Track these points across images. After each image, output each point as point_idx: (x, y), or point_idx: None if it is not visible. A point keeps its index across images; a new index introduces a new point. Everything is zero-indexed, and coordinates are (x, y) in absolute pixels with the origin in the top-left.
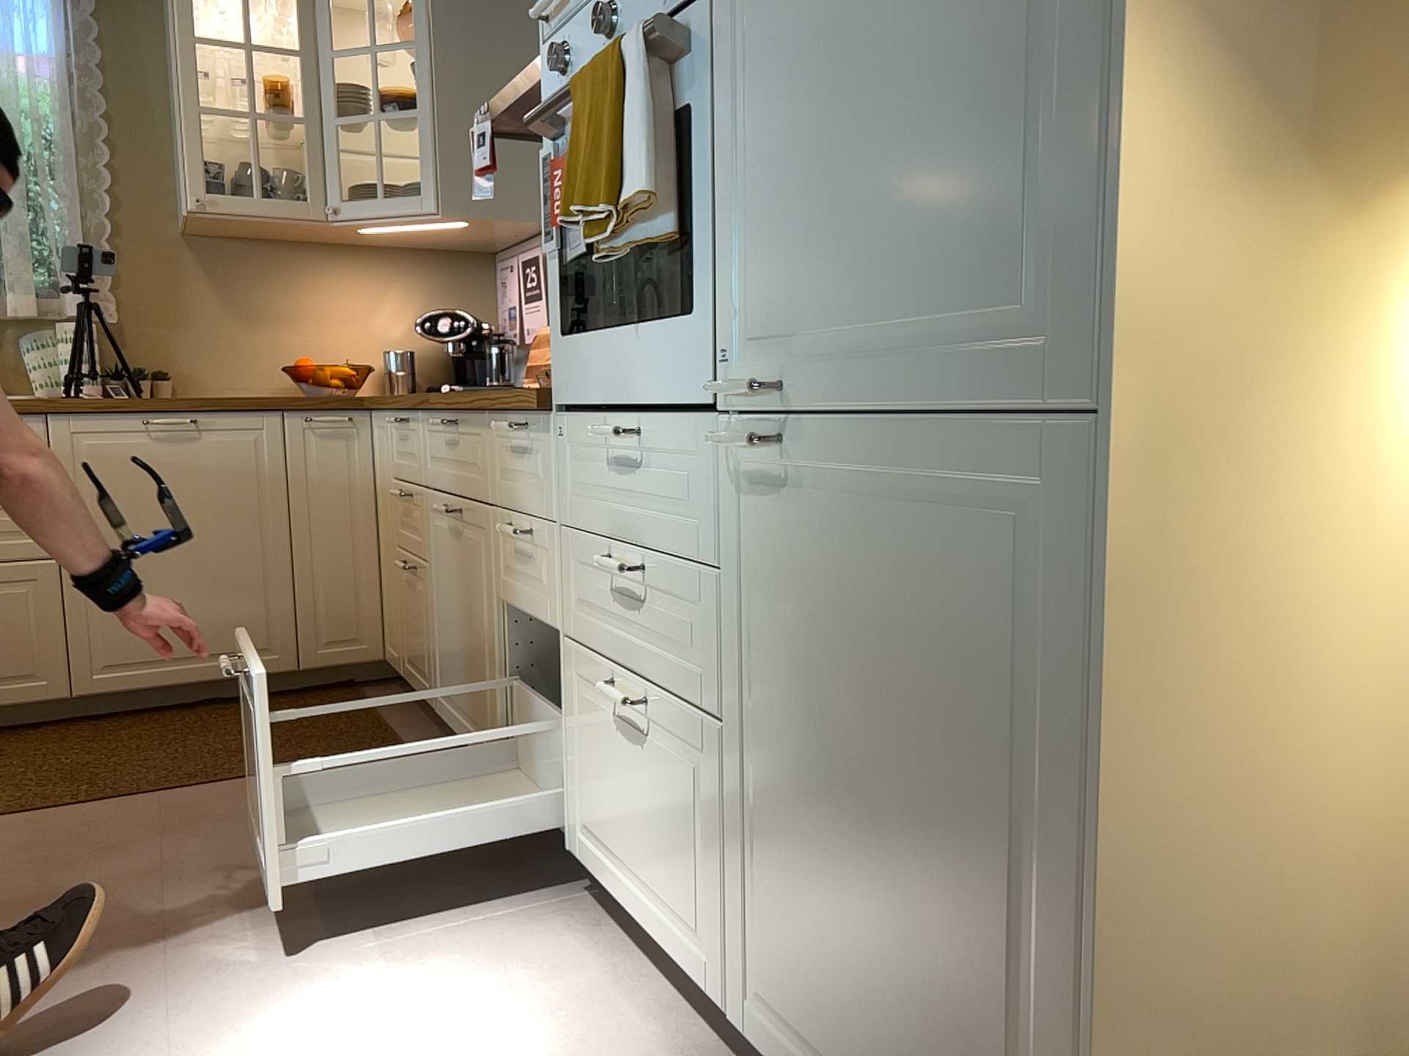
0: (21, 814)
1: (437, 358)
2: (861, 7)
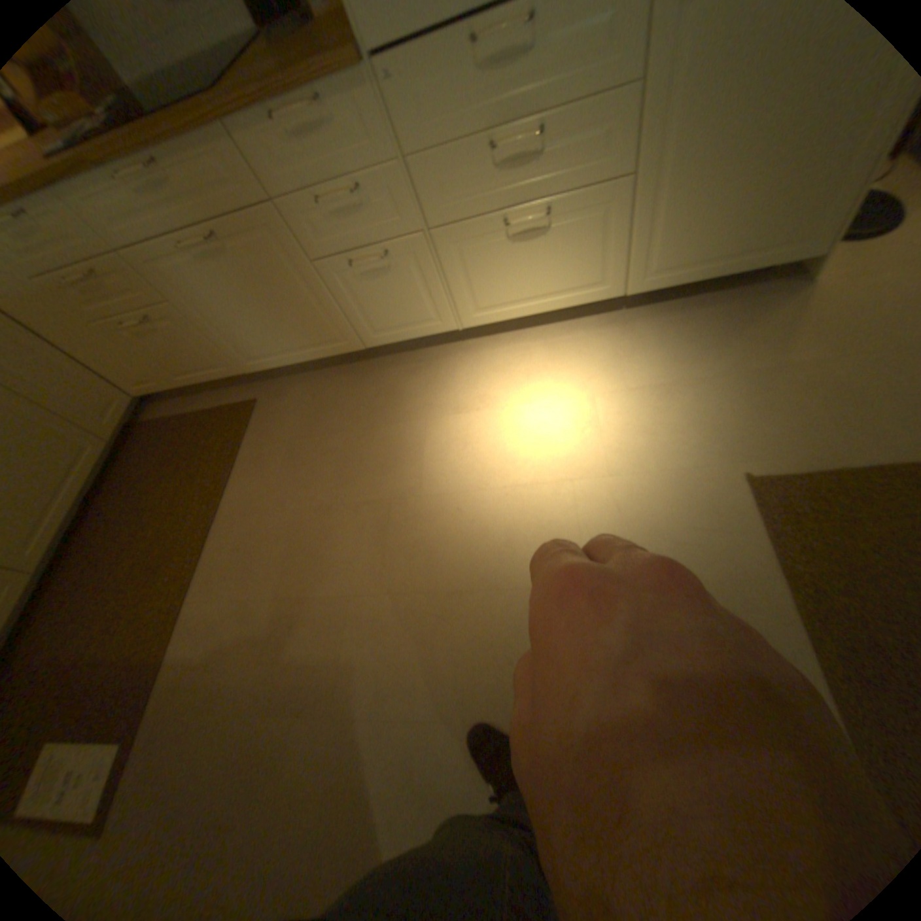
0: (187, 591)
1: None
2: None
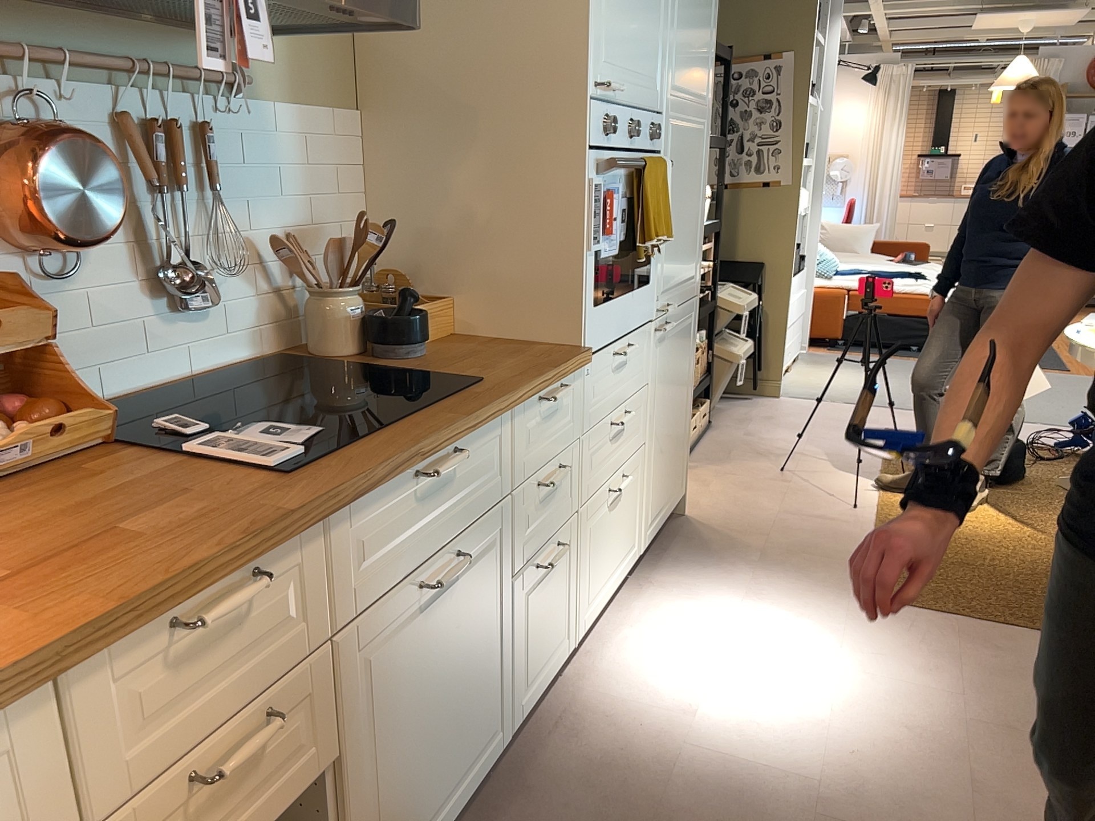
0: None
1: None
2: (684, 191)
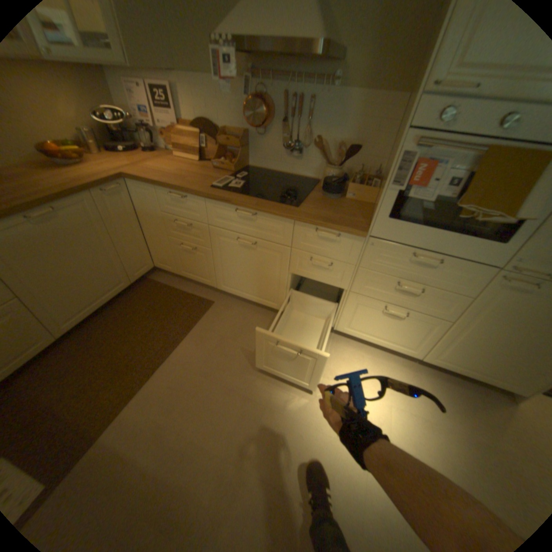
0: (131, 398)
1: (95, 128)
2: None
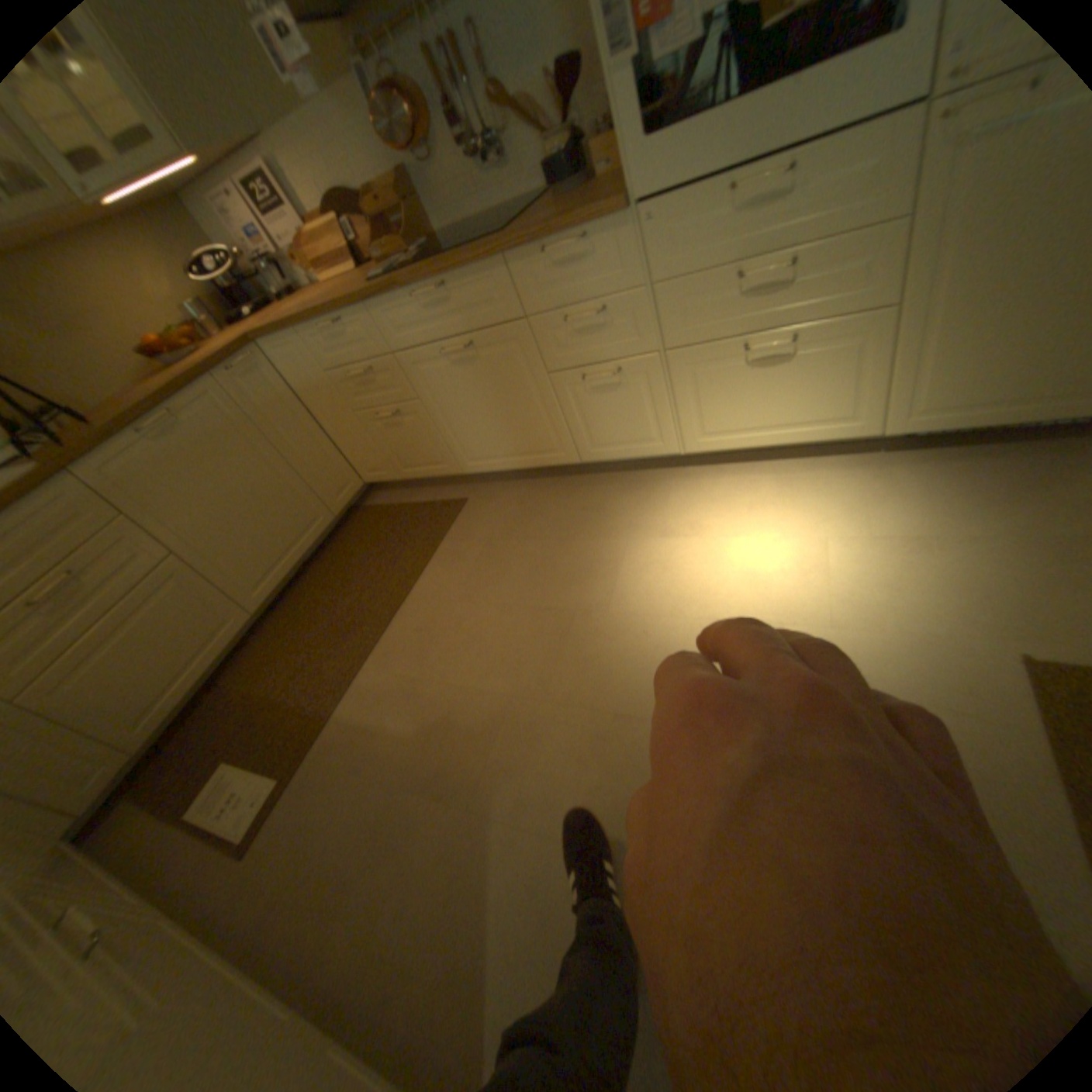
0: (365, 658)
1: (205, 296)
2: None
